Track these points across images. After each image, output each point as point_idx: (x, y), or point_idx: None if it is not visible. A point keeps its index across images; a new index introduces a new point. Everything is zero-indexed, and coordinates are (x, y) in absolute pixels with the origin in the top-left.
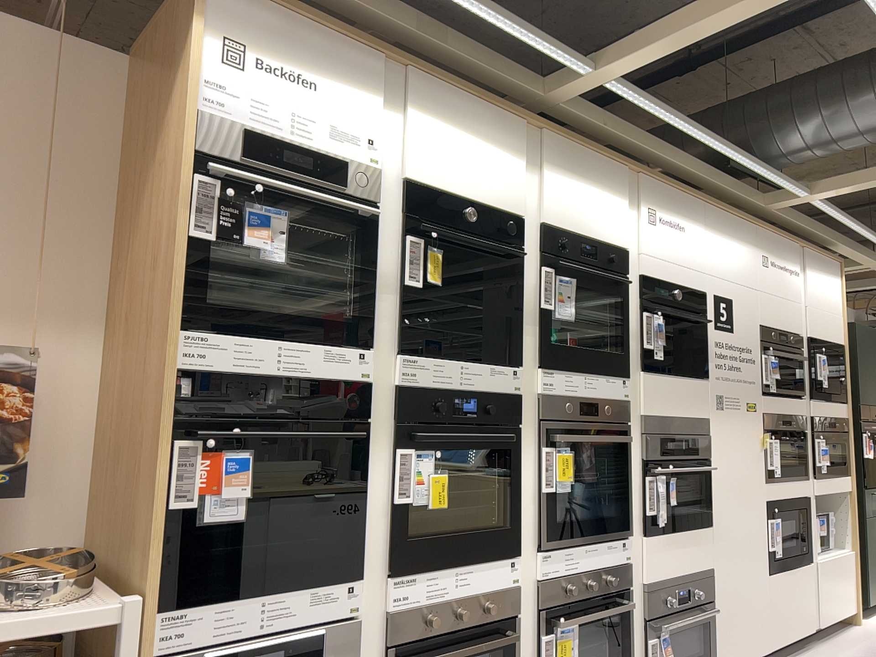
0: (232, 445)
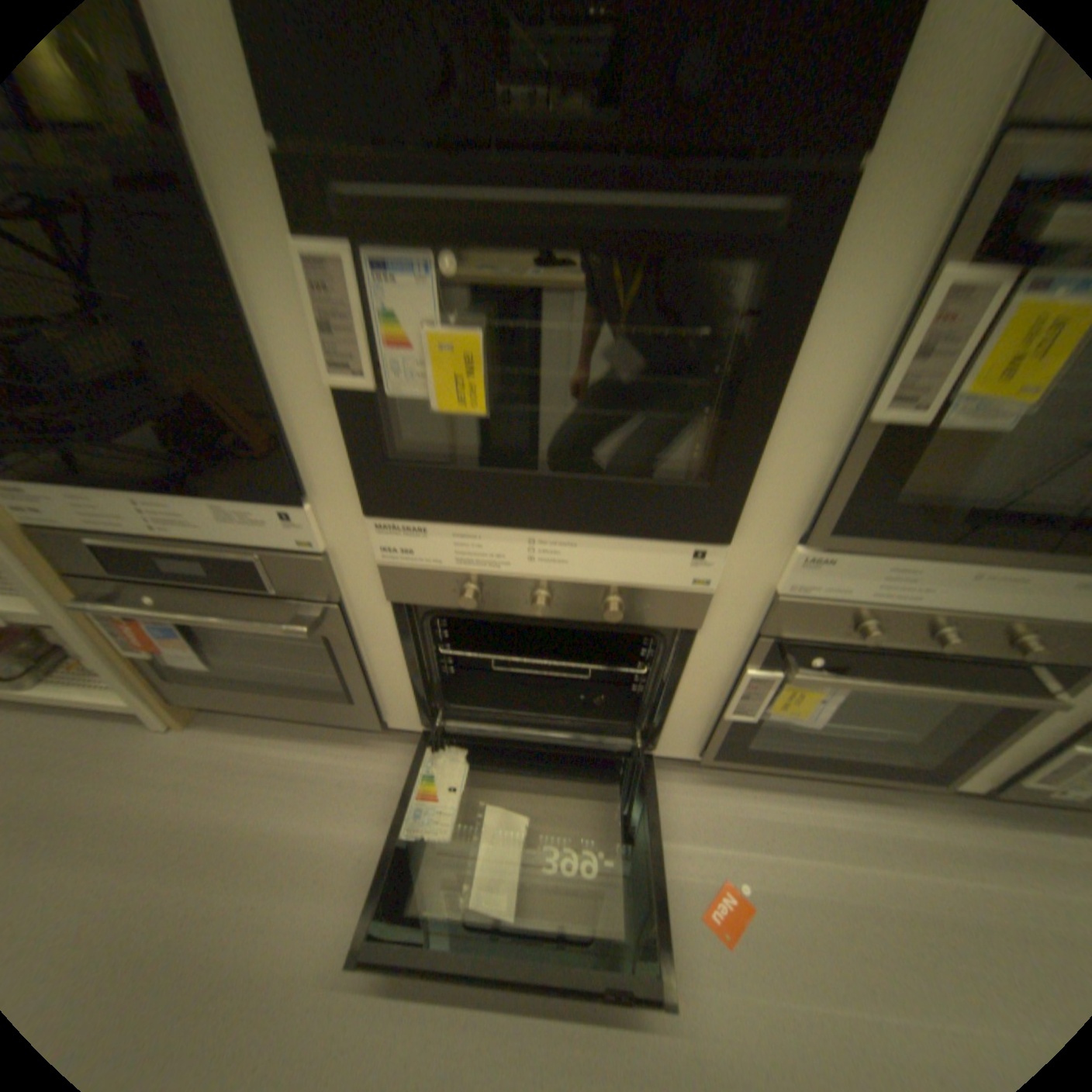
0: None
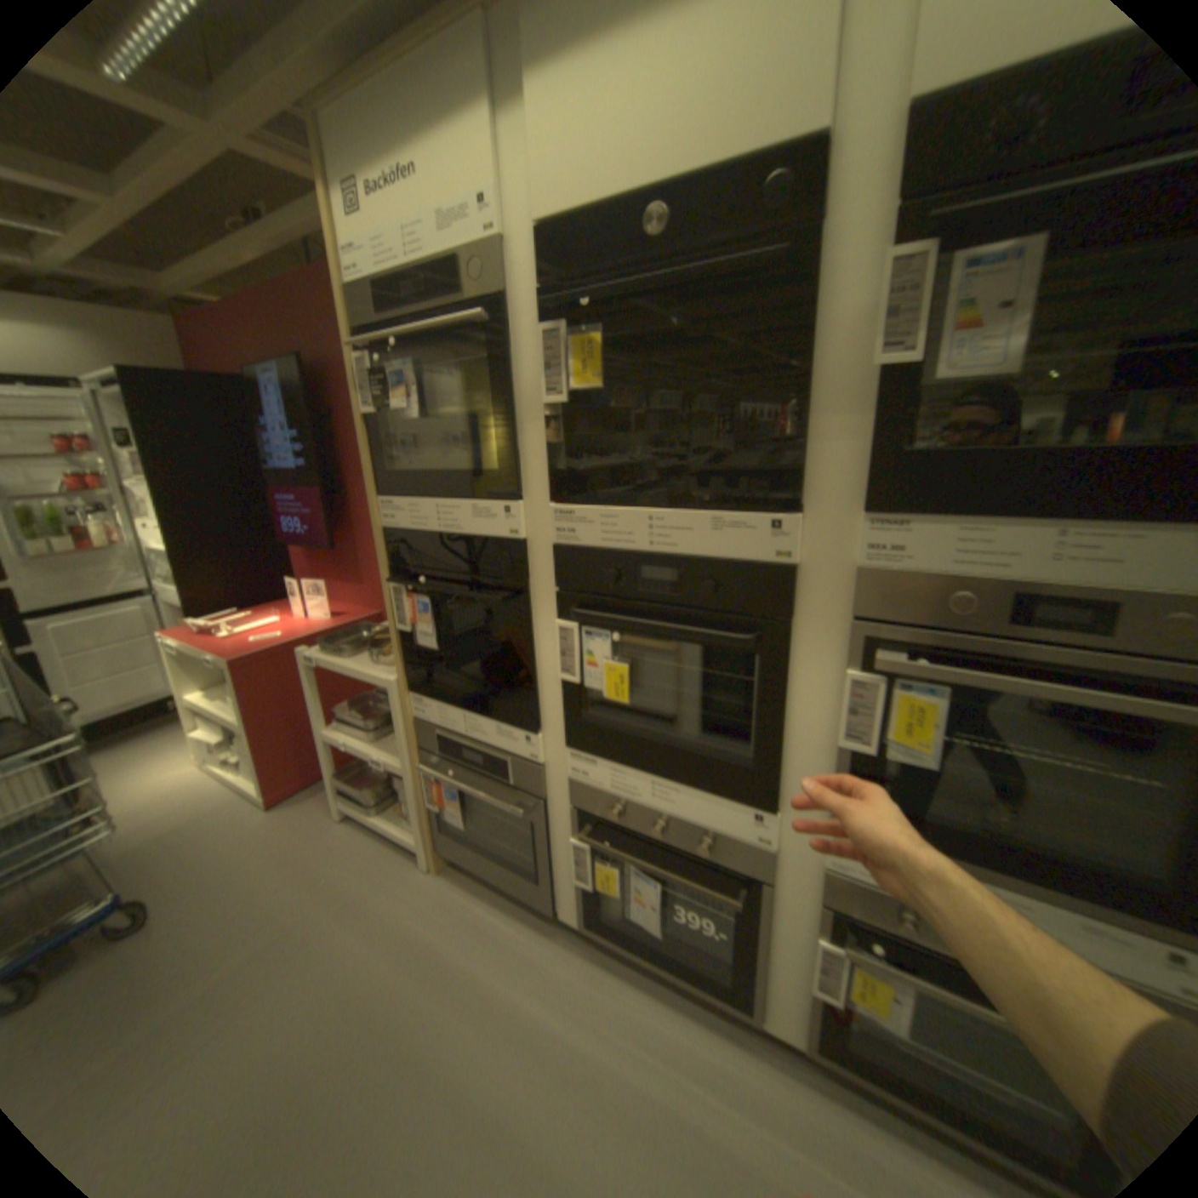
0: (415, 593)
